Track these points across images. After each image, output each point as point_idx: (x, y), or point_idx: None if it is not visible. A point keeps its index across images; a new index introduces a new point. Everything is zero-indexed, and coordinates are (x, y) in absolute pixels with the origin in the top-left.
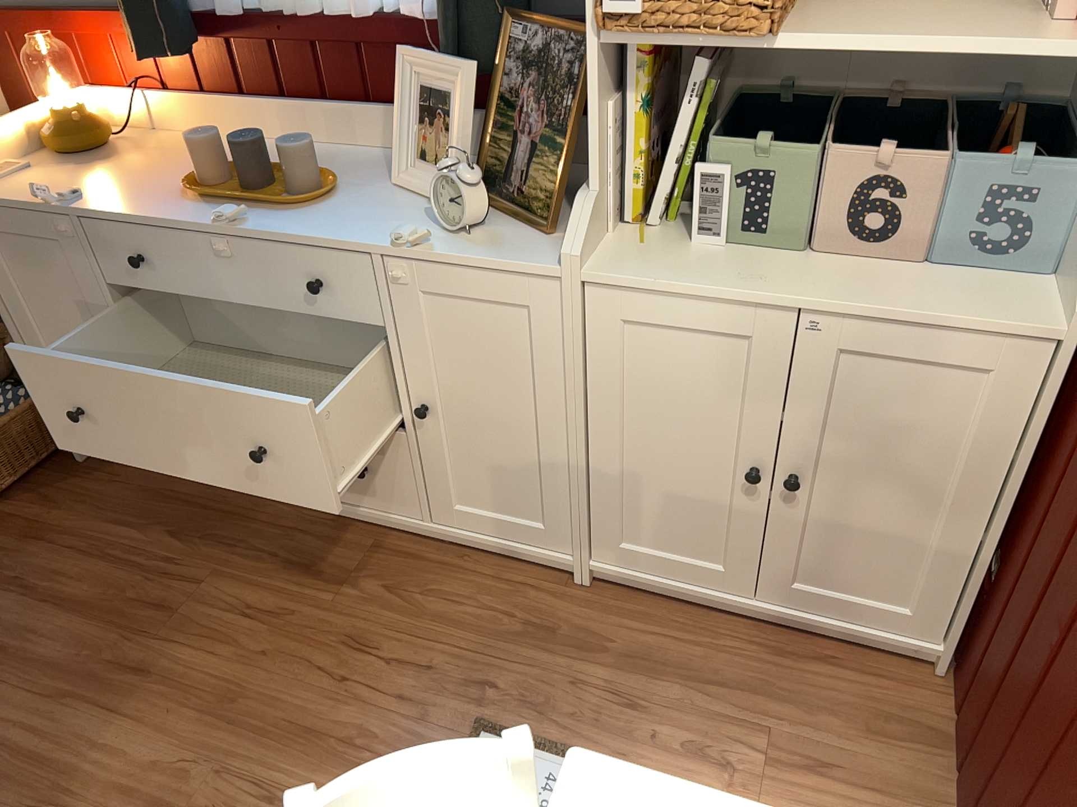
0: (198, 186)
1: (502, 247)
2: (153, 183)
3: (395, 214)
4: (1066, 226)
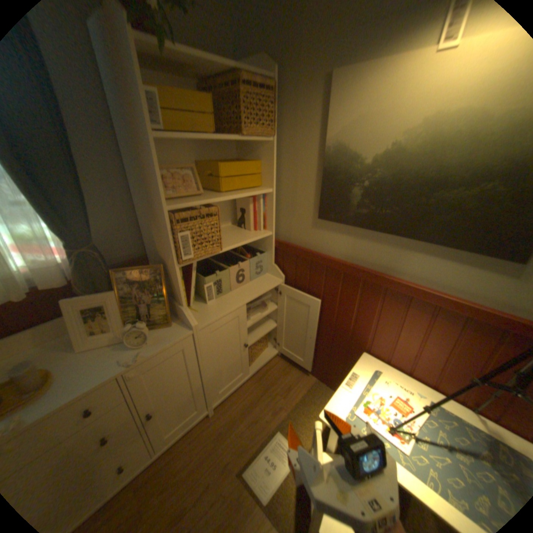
0: None
1: (163, 339)
2: None
3: (97, 360)
4: (268, 263)
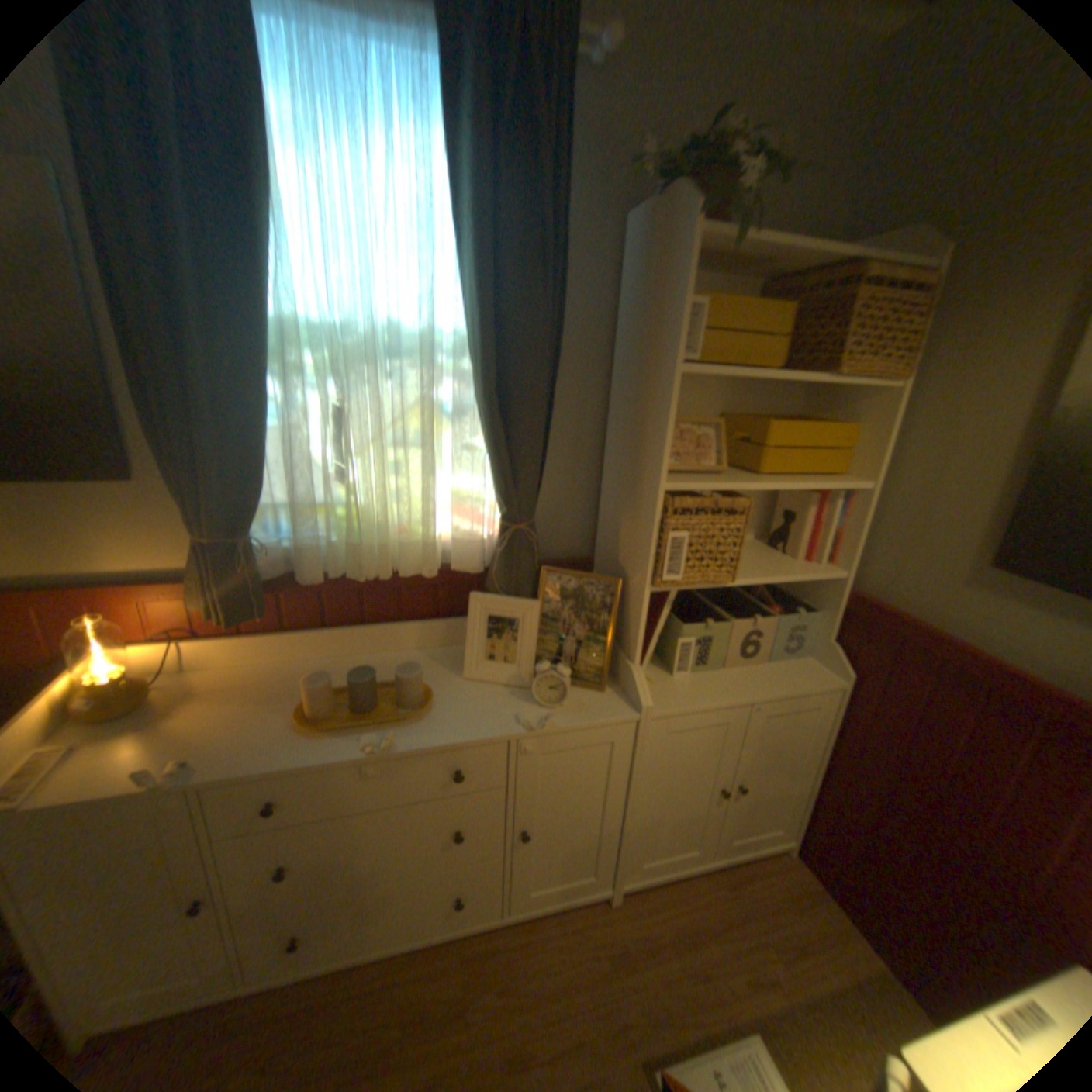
0: (306, 721)
1: (588, 709)
2: (237, 727)
3: (489, 701)
4: (821, 636)
